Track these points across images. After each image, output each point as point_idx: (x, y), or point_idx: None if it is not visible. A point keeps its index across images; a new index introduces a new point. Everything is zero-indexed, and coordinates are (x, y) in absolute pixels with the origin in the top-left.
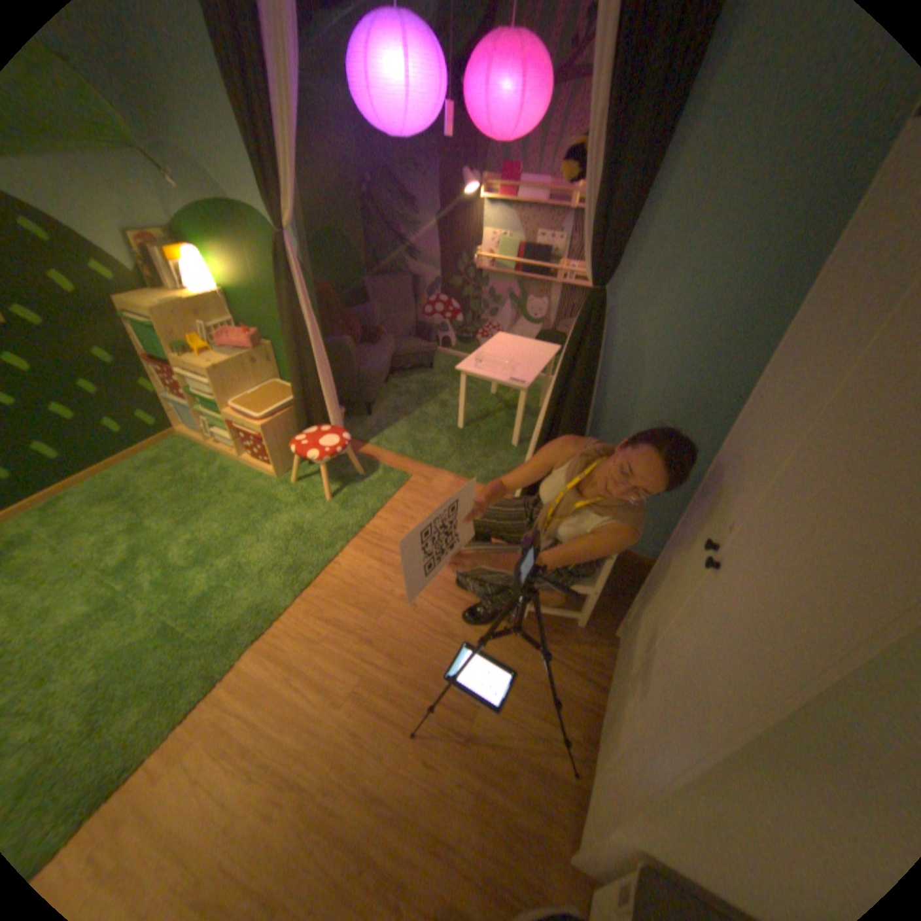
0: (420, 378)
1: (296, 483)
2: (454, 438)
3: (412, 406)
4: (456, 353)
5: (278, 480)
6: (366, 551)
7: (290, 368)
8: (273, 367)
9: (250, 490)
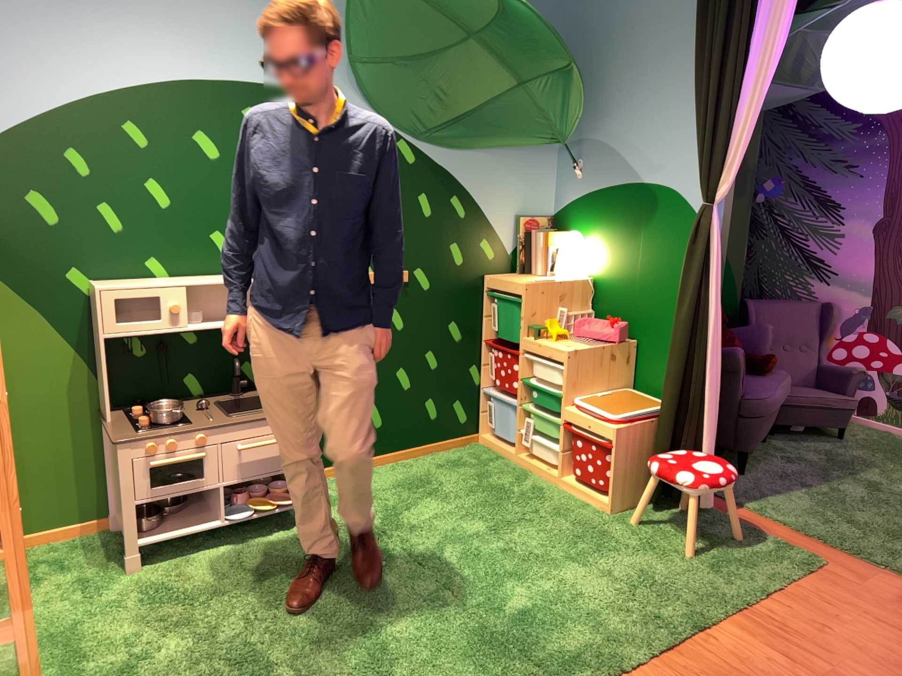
0: (820, 444)
1: (638, 525)
2: (901, 530)
3: (813, 475)
4: (885, 423)
5: (612, 515)
6: (761, 635)
7: (672, 361)
8: (631, 371)
9: (576, 517)
